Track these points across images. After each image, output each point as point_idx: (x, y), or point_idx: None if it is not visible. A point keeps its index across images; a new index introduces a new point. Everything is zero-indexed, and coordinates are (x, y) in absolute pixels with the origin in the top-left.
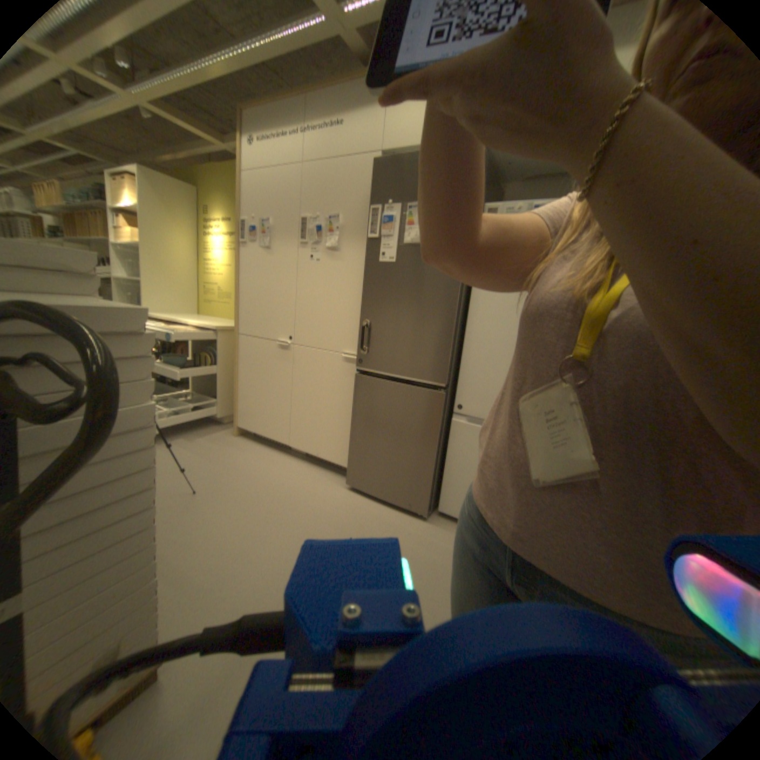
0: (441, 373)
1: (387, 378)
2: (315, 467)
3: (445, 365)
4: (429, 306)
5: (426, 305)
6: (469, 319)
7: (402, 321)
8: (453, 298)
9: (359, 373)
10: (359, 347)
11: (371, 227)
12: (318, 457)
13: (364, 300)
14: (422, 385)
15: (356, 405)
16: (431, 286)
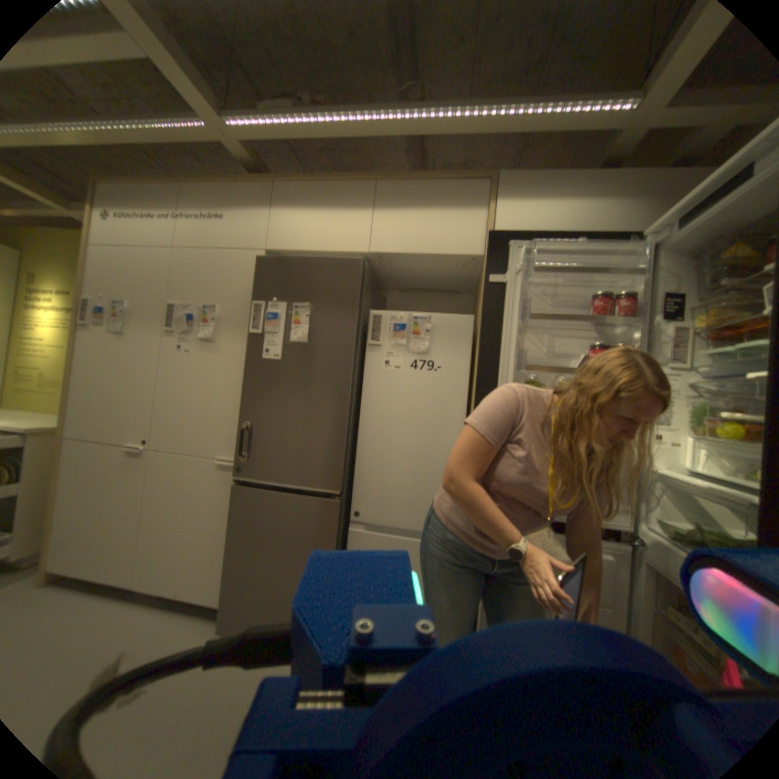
0: (335, 479)
1: (273, 488)
2: (172, 615)
3: (339, 470)
4: (319, 406)
5: (316, 406)
6: (361, 419)
7: (289, 423)
8: (344, 399)
9: (237, 484)
10: (237, 452)
11: (253, 323)
12: (178, 600)
13: (245, 398)
14: (314, 494)
15: (232, 524)
16: (321, 387)
